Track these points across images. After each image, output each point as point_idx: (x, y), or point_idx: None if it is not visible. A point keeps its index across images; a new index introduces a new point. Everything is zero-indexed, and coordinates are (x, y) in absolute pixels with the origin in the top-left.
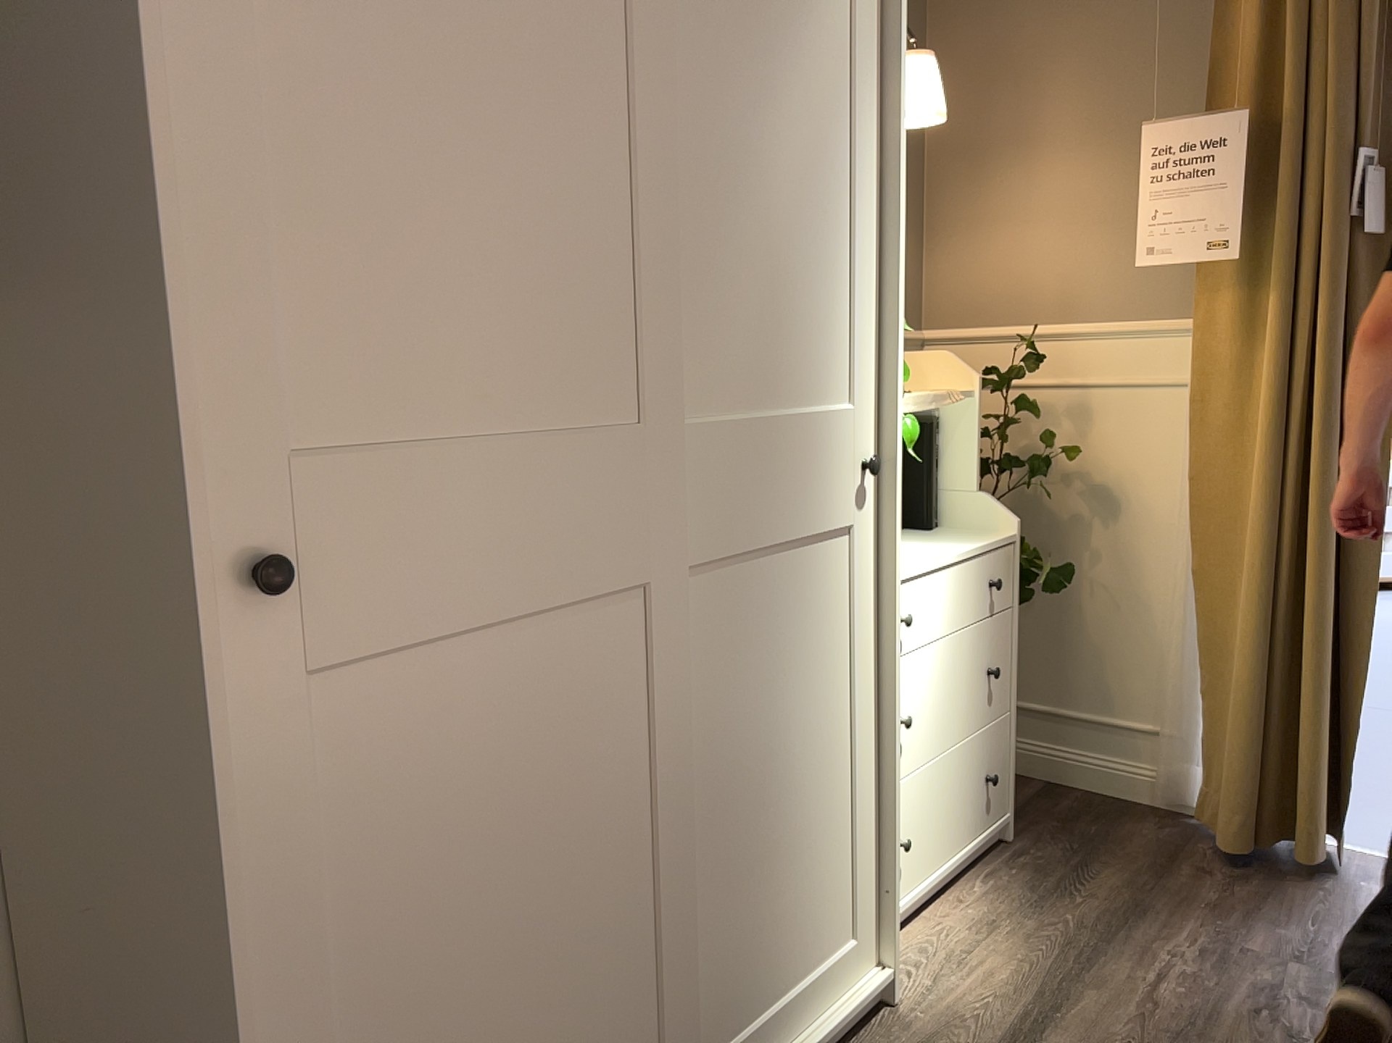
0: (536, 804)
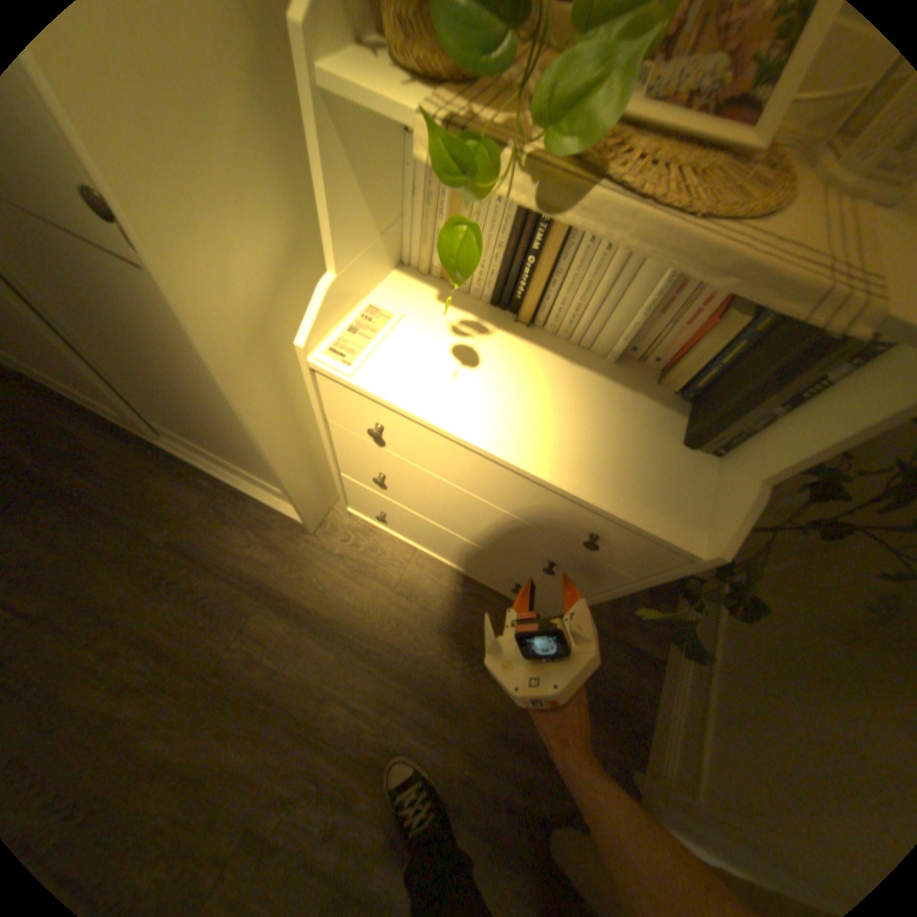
0: None
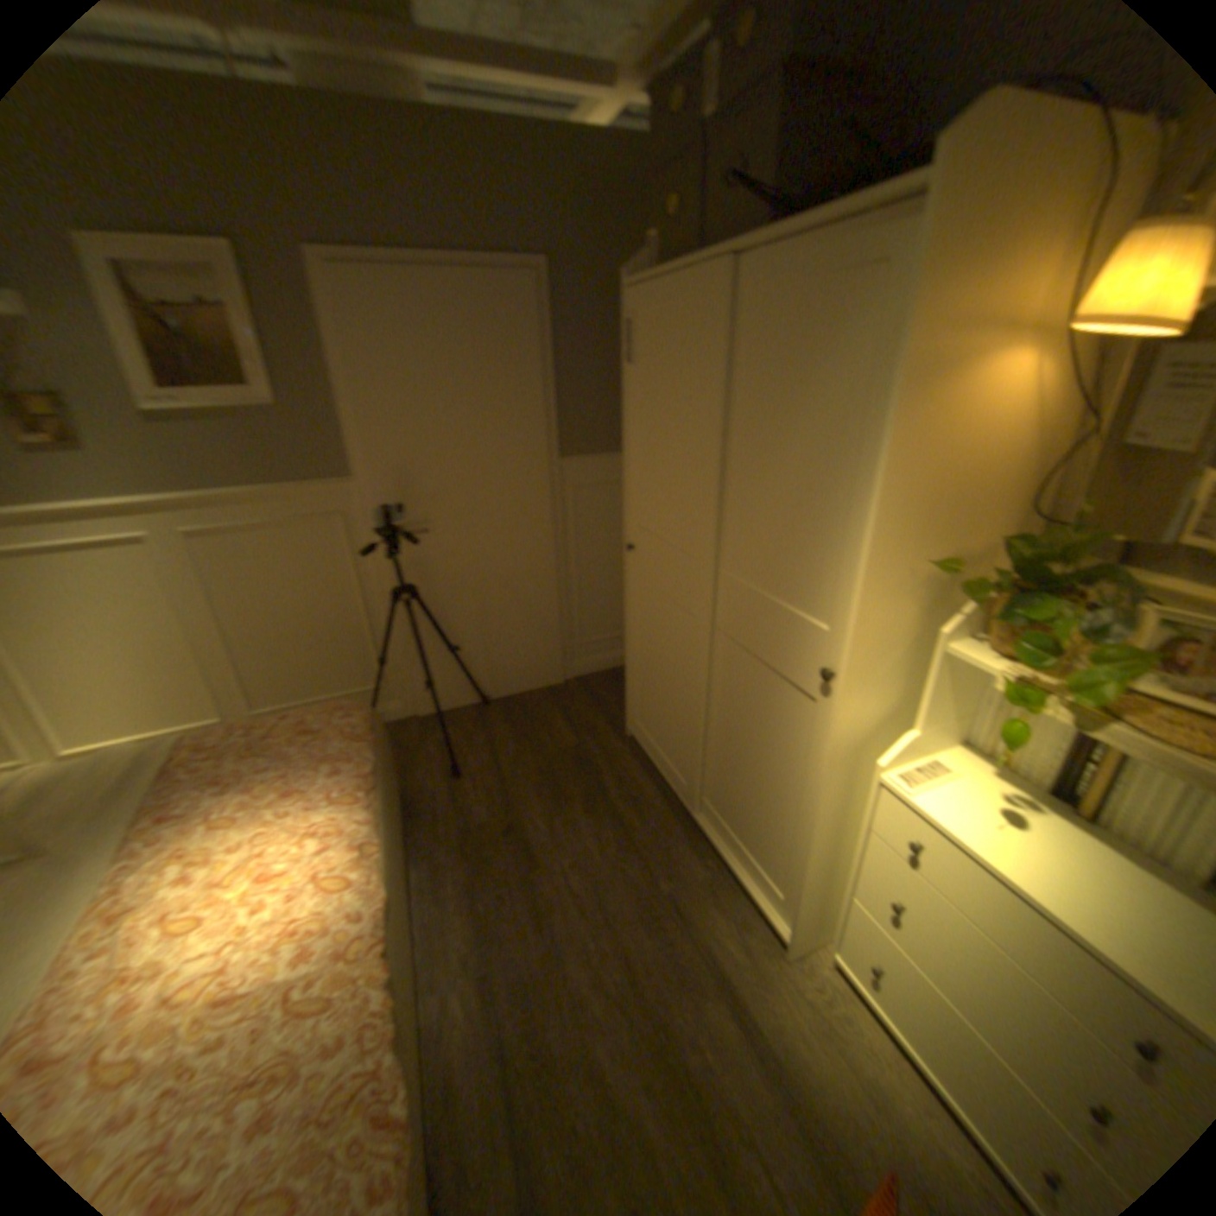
0: (660, 650)
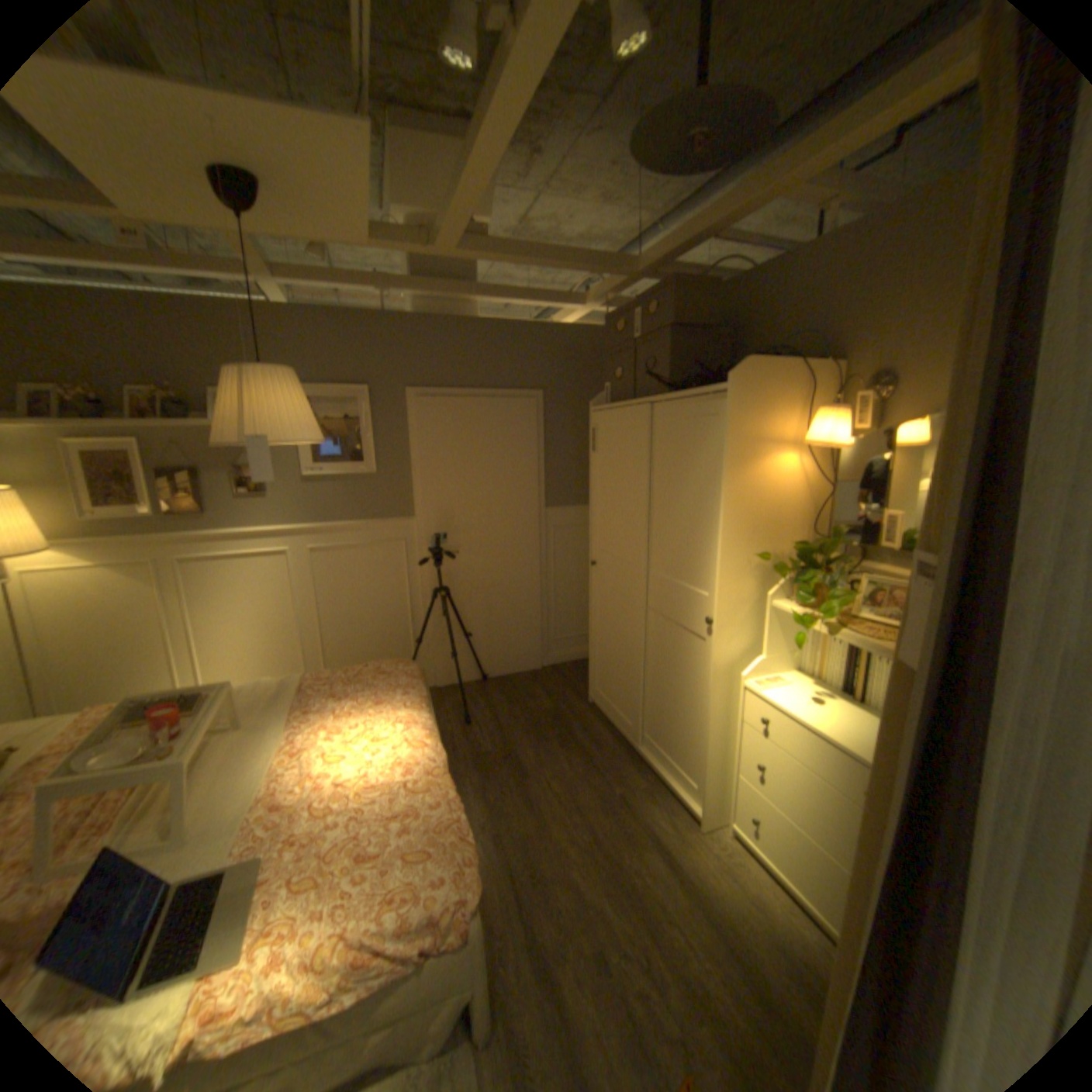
0: (614, 630)
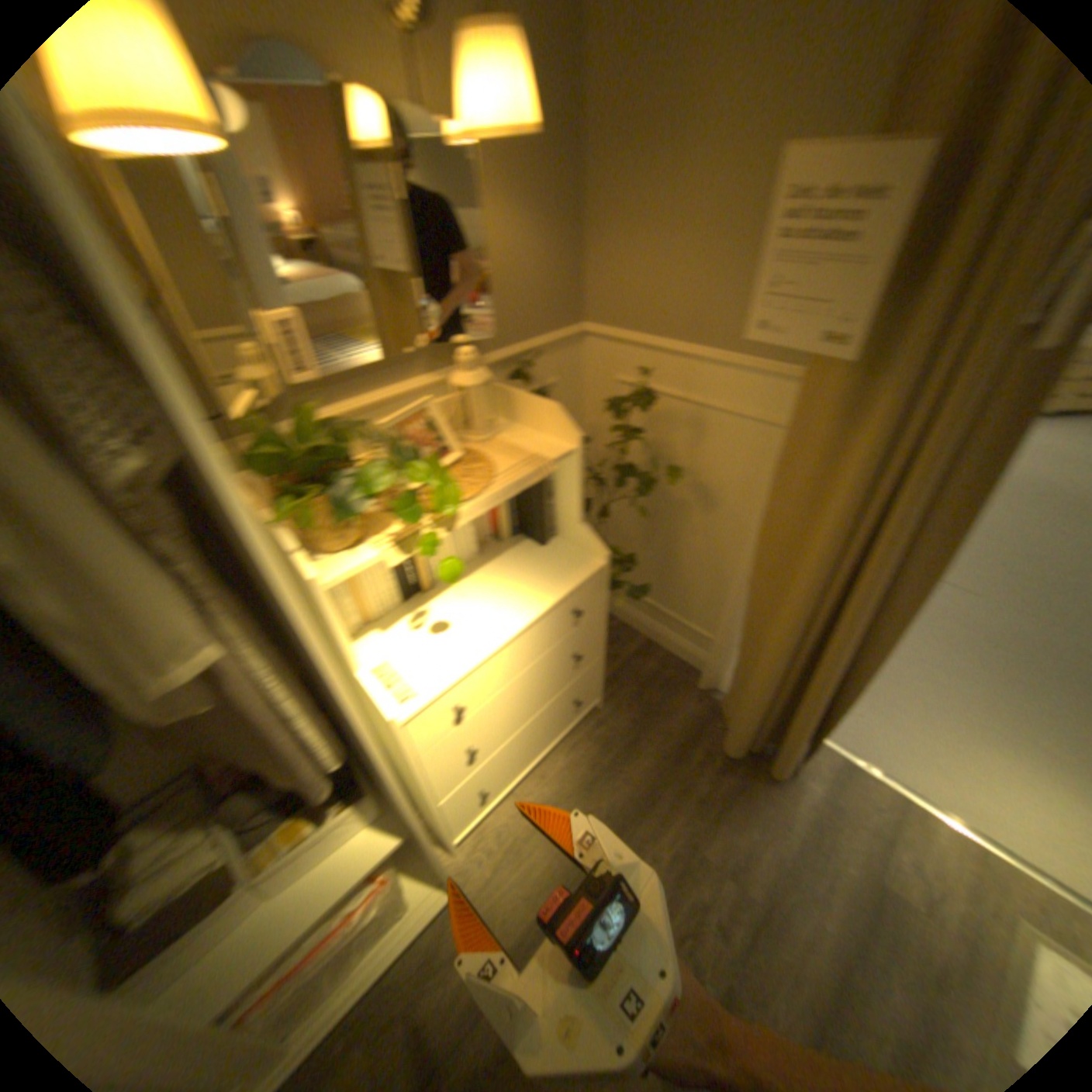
0: None
